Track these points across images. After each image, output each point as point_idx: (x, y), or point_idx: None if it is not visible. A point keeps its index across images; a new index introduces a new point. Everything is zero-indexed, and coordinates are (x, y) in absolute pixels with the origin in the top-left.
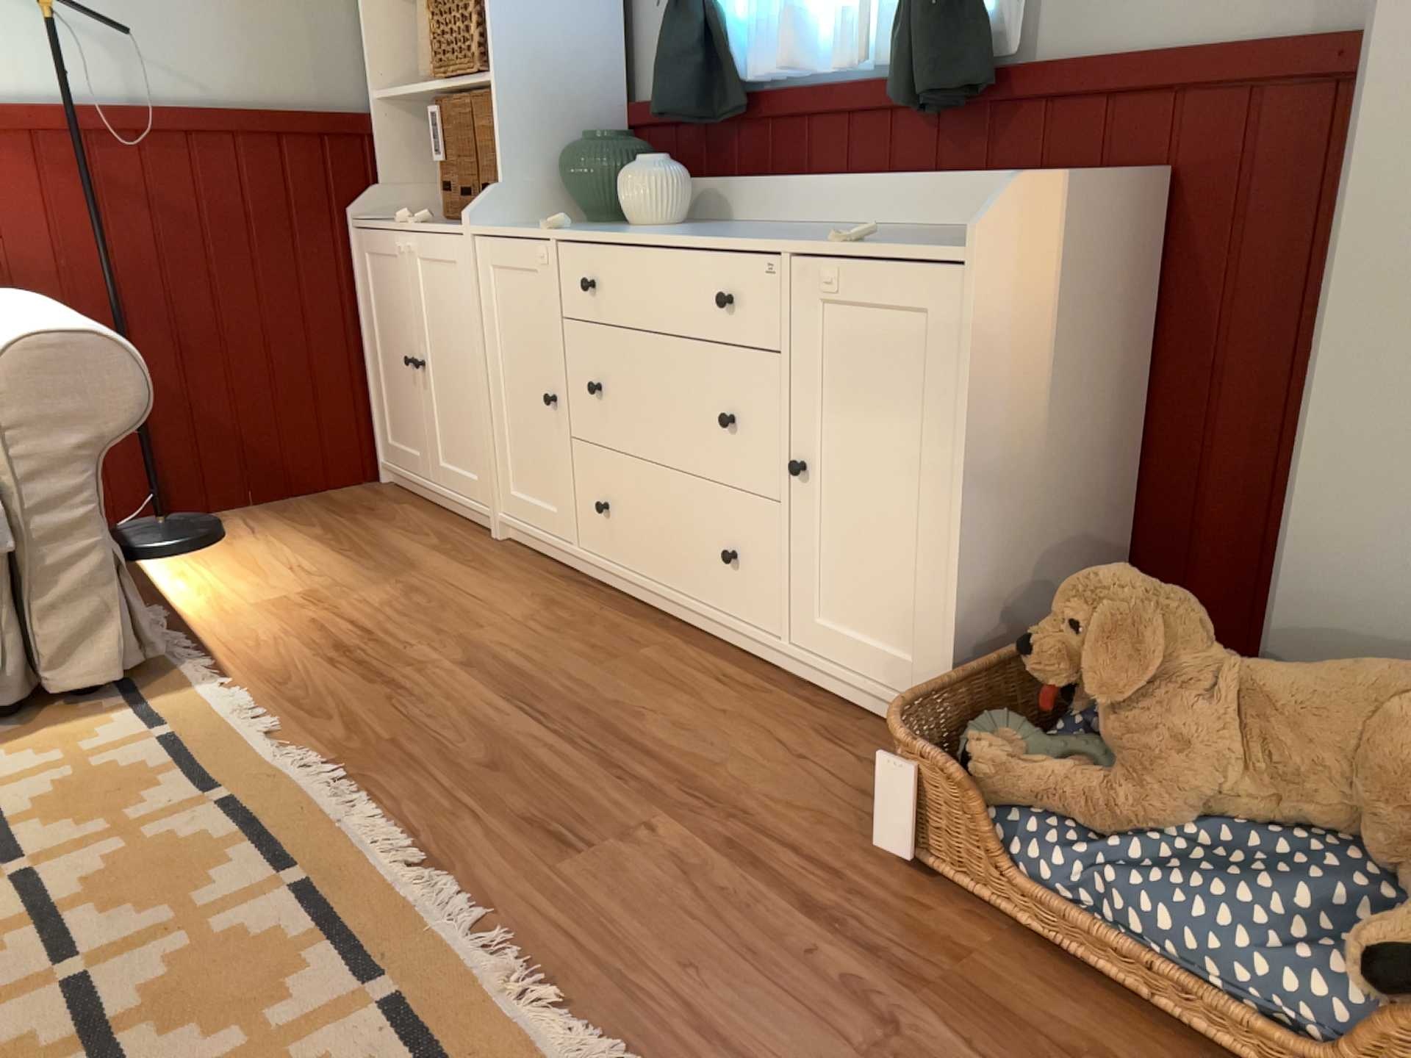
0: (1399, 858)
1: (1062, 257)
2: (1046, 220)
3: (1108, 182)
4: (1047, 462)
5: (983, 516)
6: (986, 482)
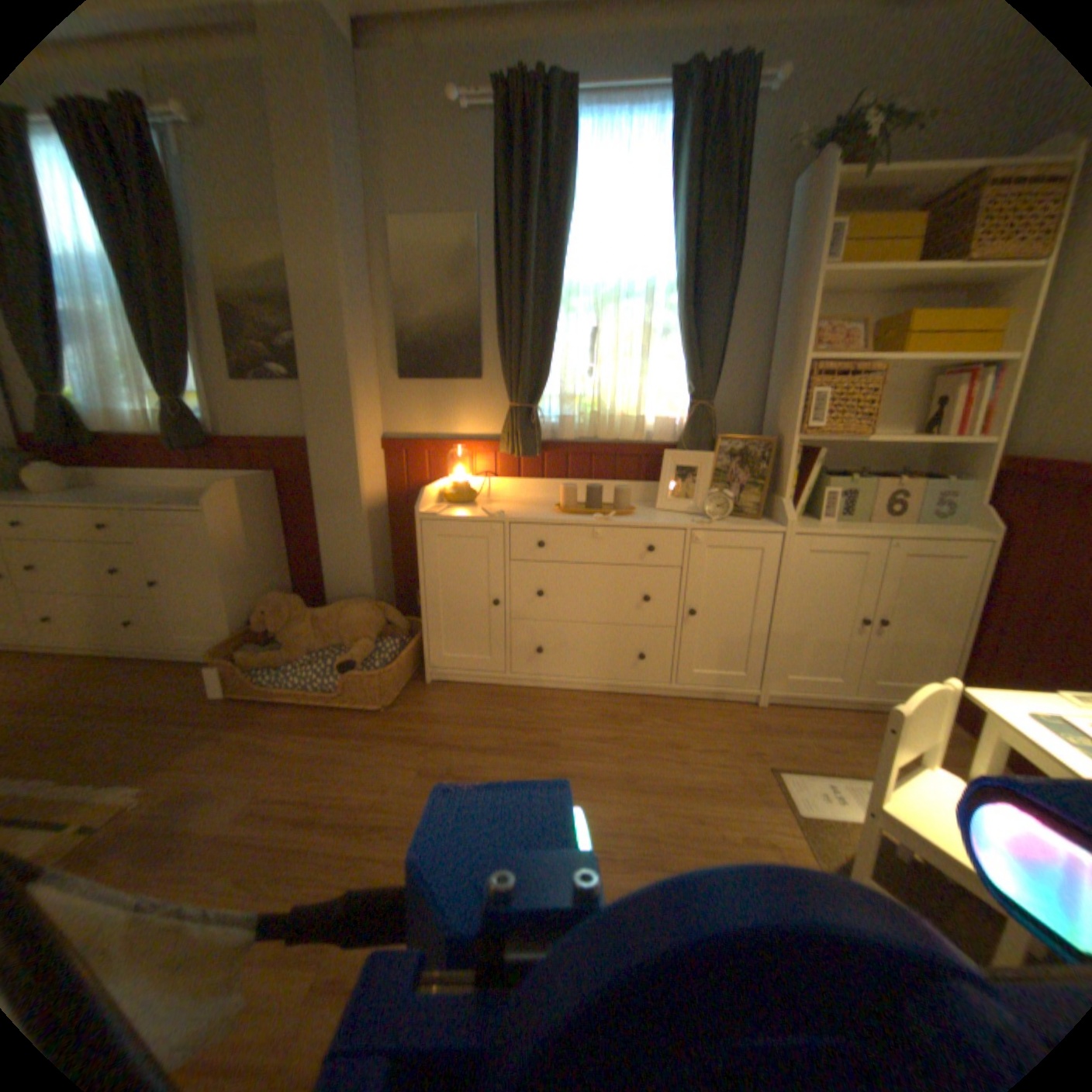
0: (353, 646)
1: (241, 503)
2: (231, 494)
3: (253, 479)
4: (252, 566)
5: (231, 587)
6: (229, 577)
